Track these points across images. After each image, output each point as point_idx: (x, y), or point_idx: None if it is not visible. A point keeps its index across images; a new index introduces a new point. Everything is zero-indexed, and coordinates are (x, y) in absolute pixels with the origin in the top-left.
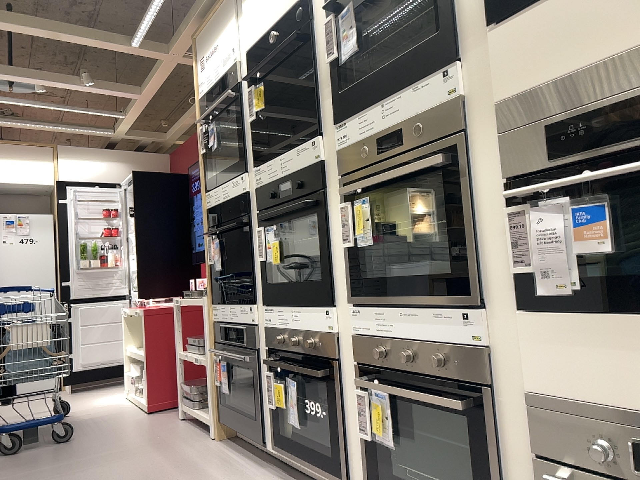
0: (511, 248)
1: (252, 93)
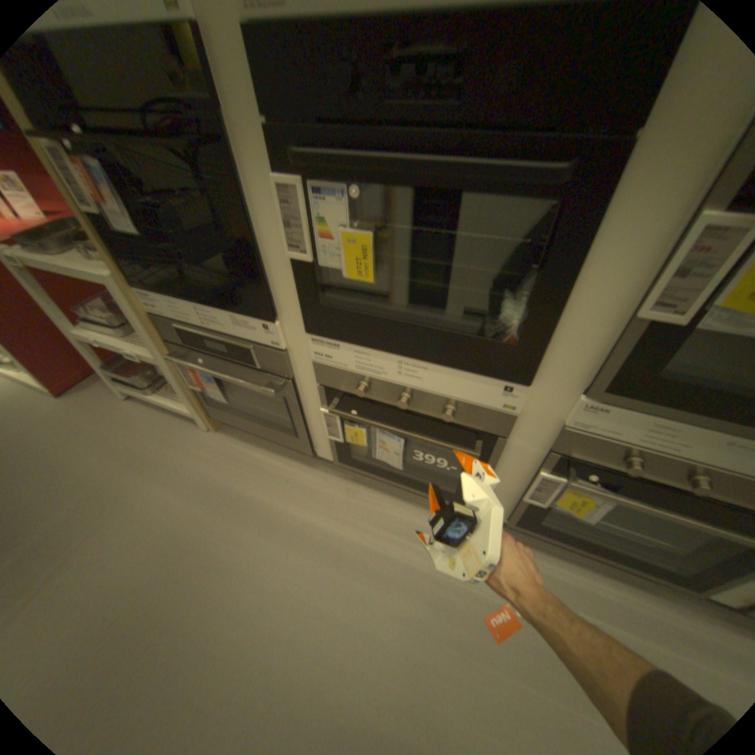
0: None
1: None
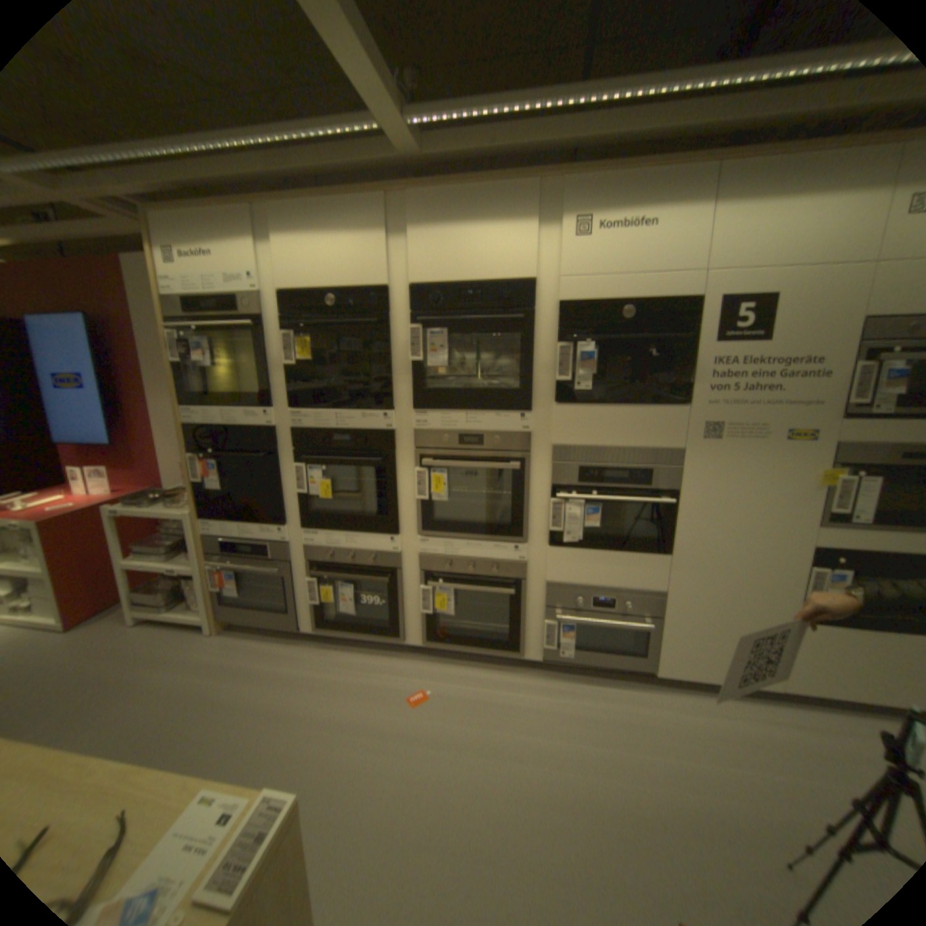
0: (550, 520)
1: (291, 341)
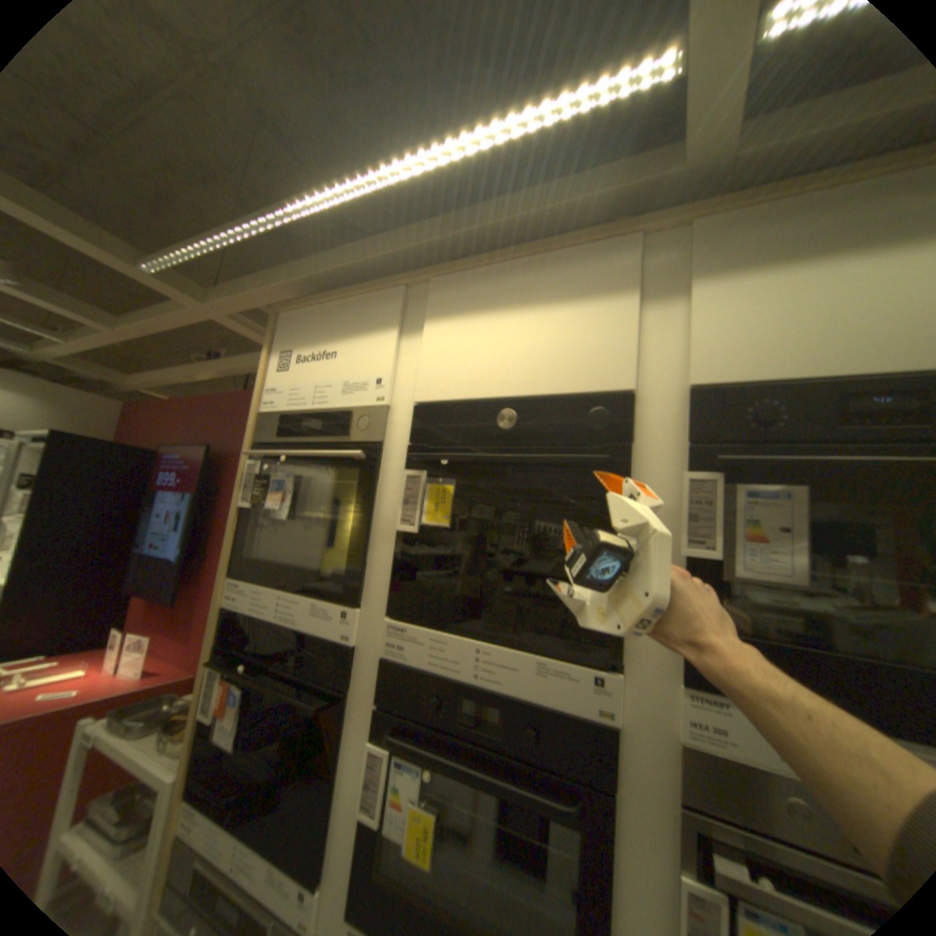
0: None
1: (421, 484)
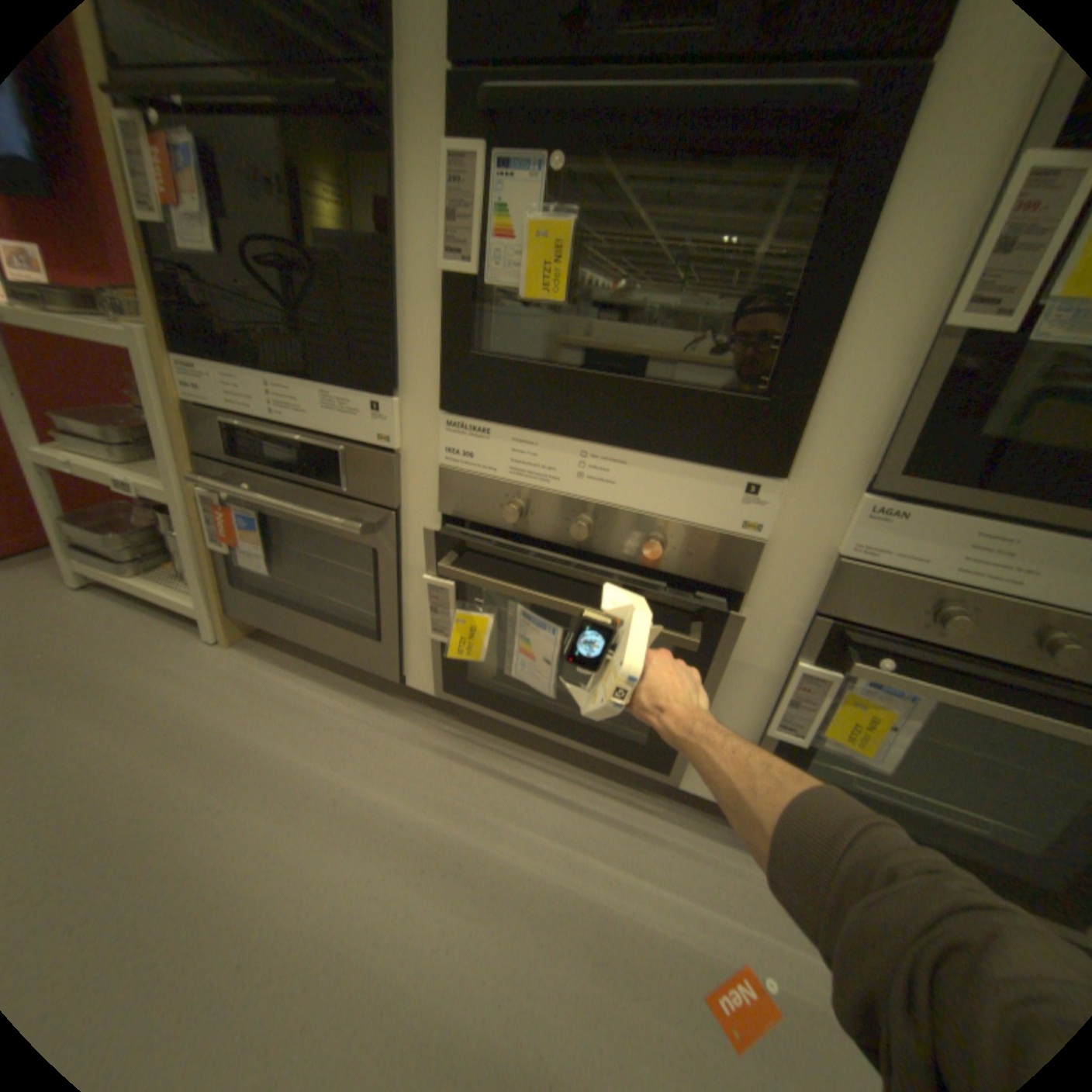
0: None
1: None
